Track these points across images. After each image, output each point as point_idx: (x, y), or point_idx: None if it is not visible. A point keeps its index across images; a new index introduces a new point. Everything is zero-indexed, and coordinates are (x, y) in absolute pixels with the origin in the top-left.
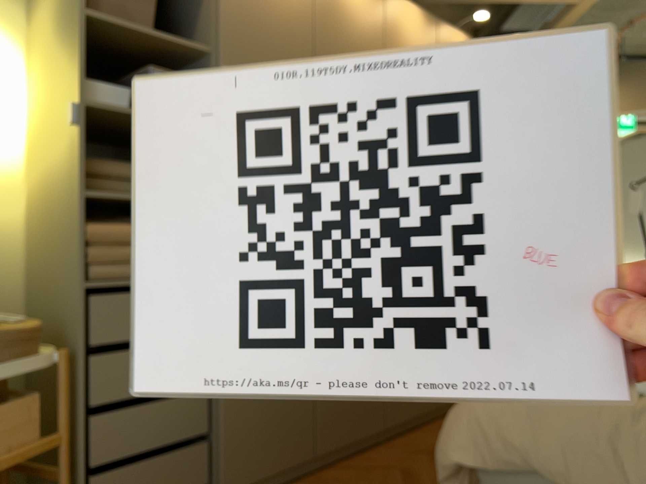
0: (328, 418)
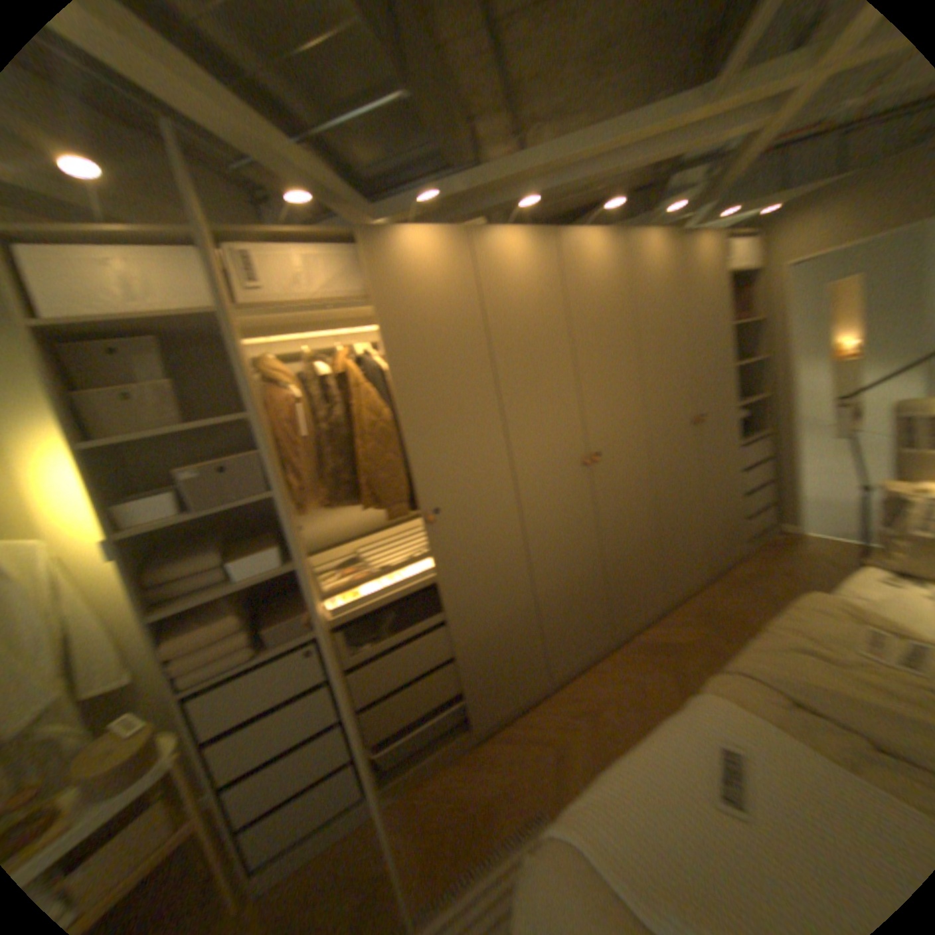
0: (488, 697)
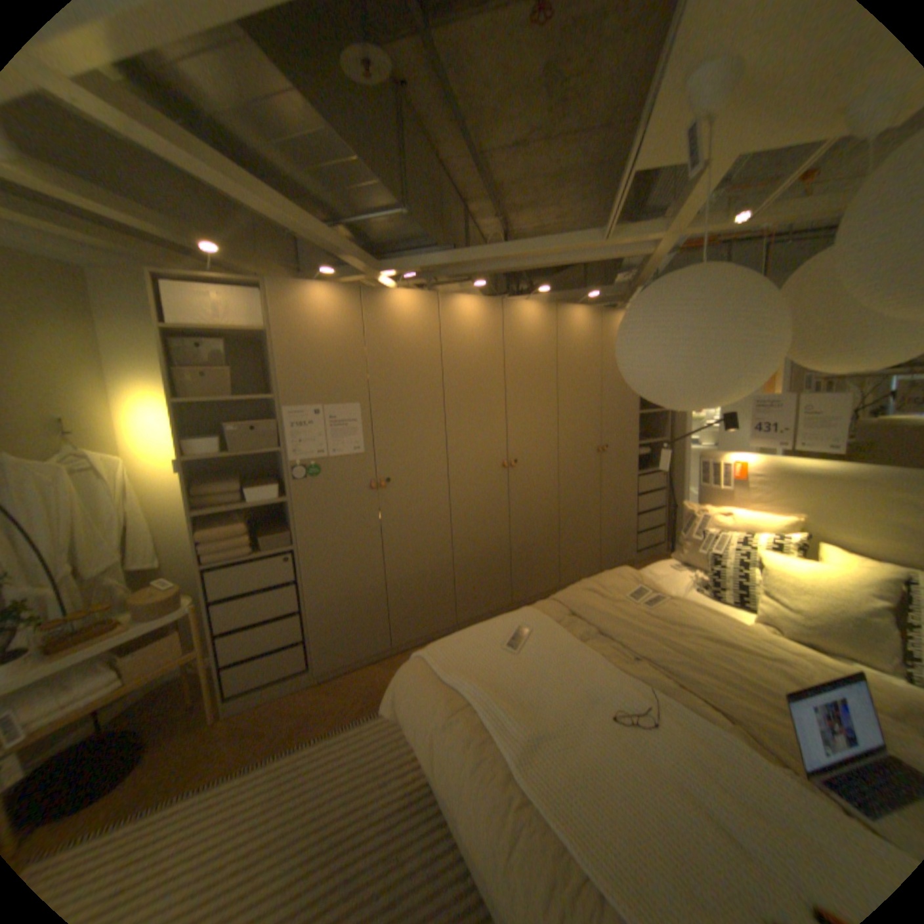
0: (406, 621)
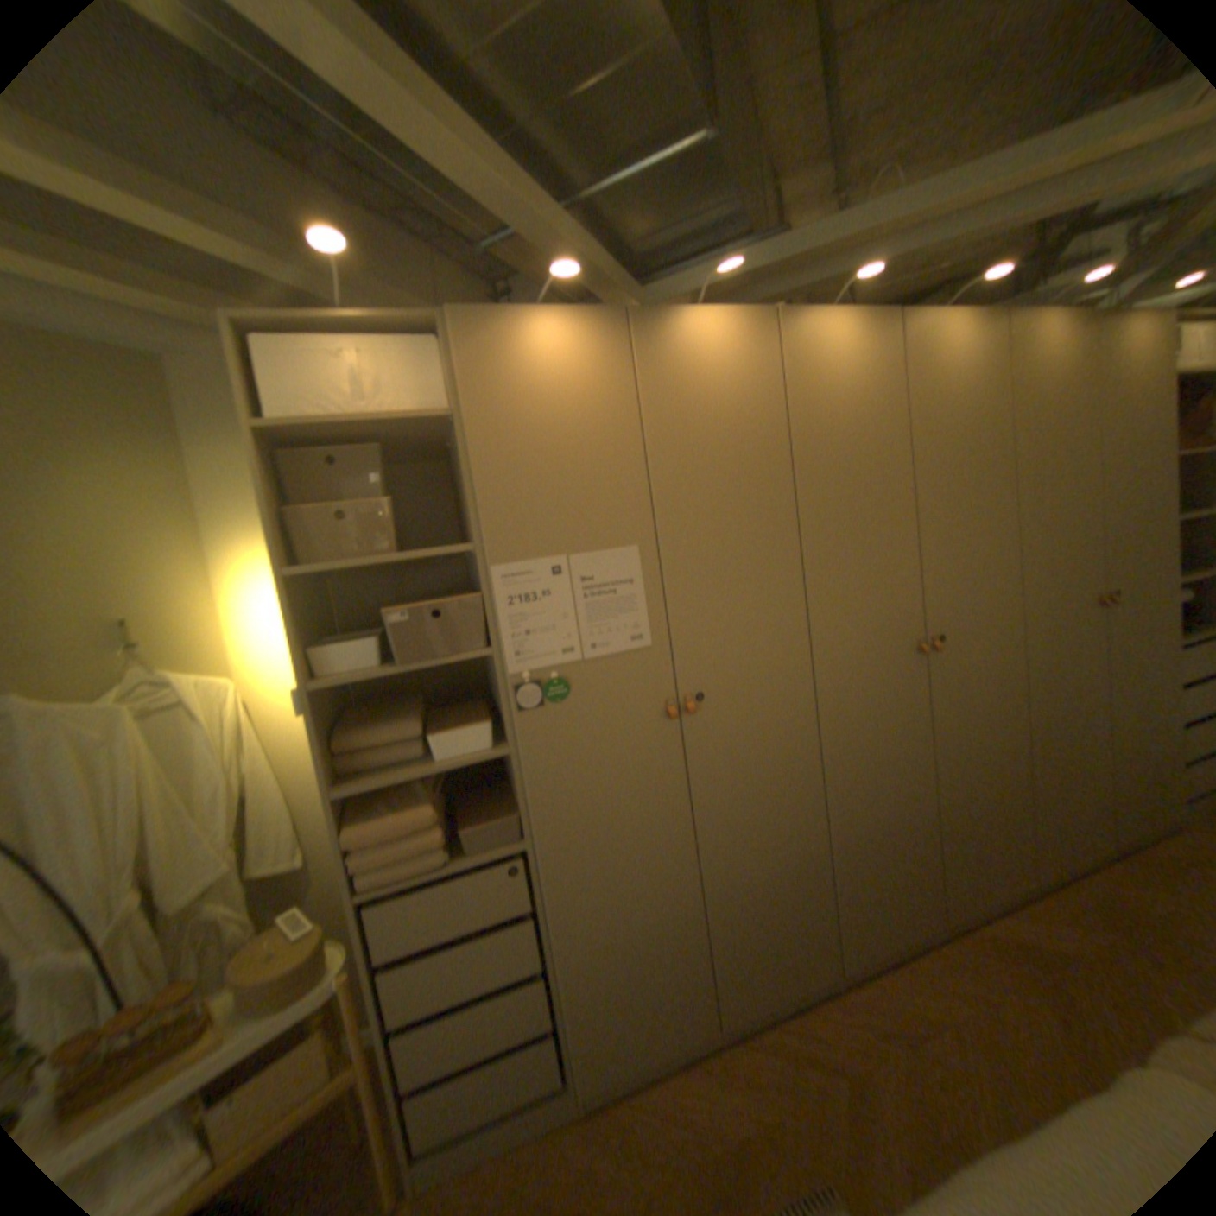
0: (747, 978)
